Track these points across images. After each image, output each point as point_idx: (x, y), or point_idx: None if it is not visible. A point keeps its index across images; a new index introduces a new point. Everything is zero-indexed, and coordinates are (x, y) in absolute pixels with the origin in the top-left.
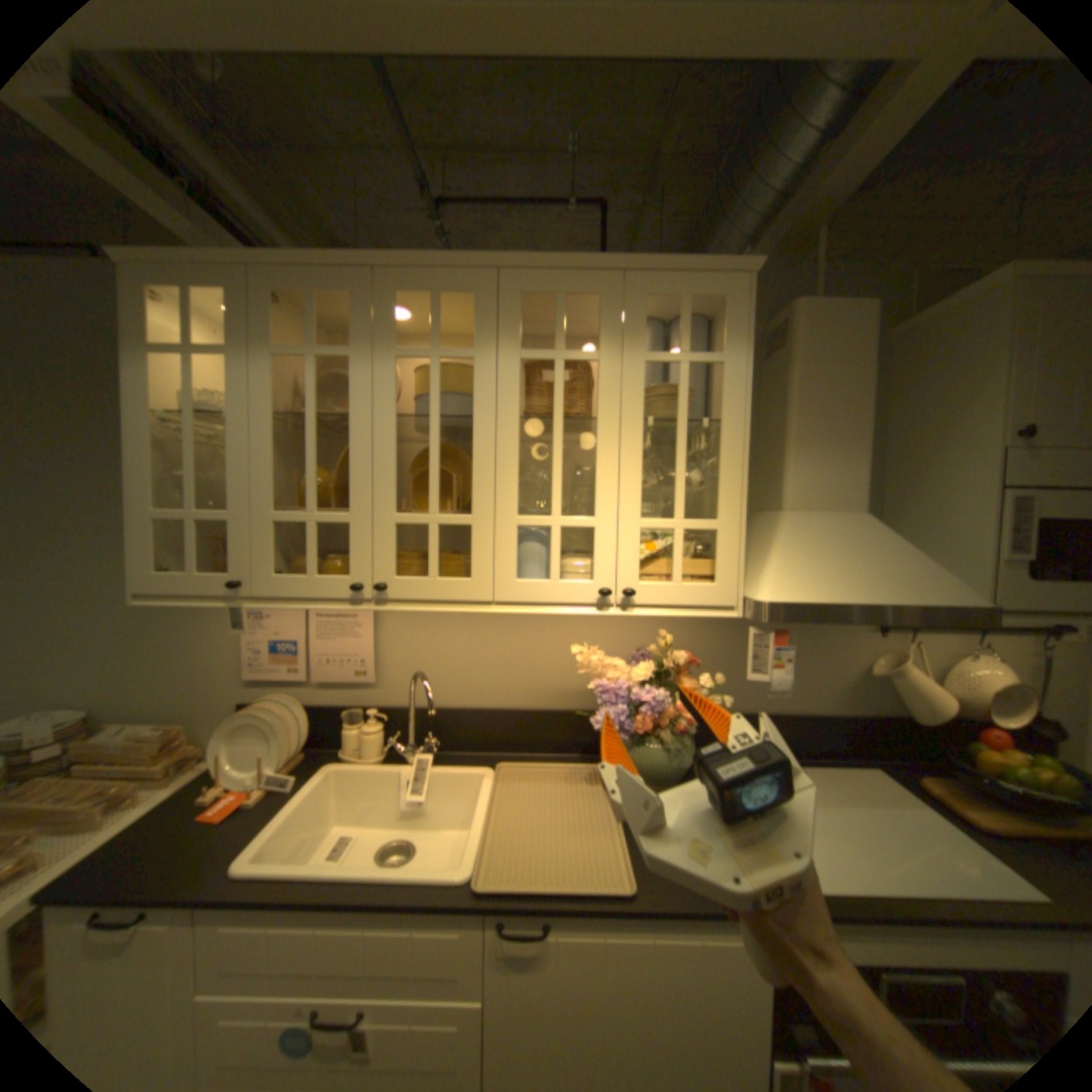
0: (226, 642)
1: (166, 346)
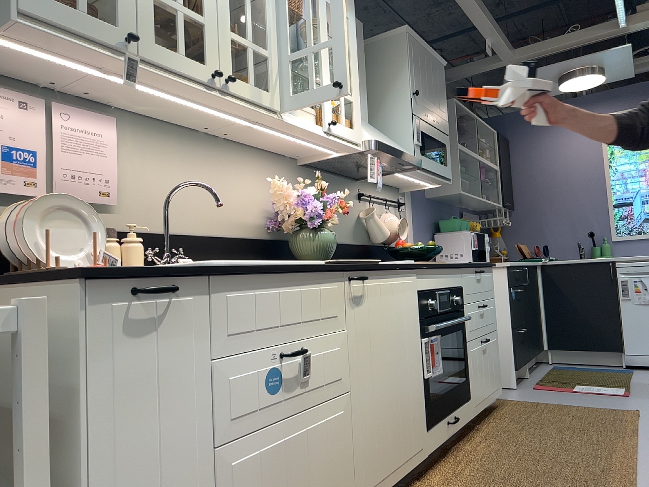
0: None
1: None
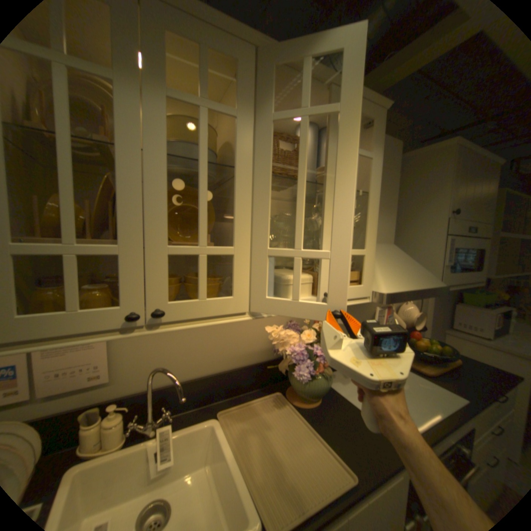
0: None
1: None
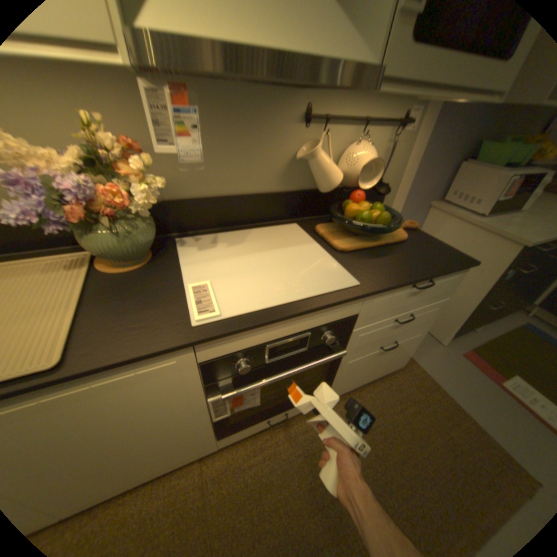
0: None
1: None
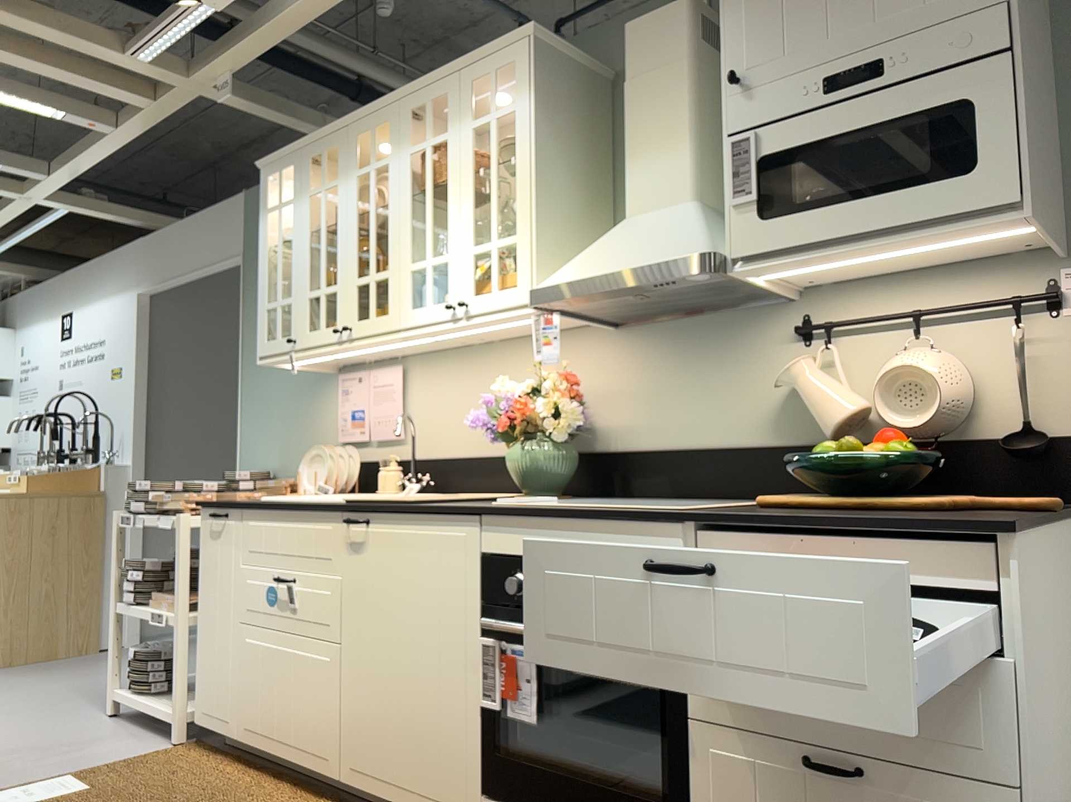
0: (332, 416)
1: (273, 208)
